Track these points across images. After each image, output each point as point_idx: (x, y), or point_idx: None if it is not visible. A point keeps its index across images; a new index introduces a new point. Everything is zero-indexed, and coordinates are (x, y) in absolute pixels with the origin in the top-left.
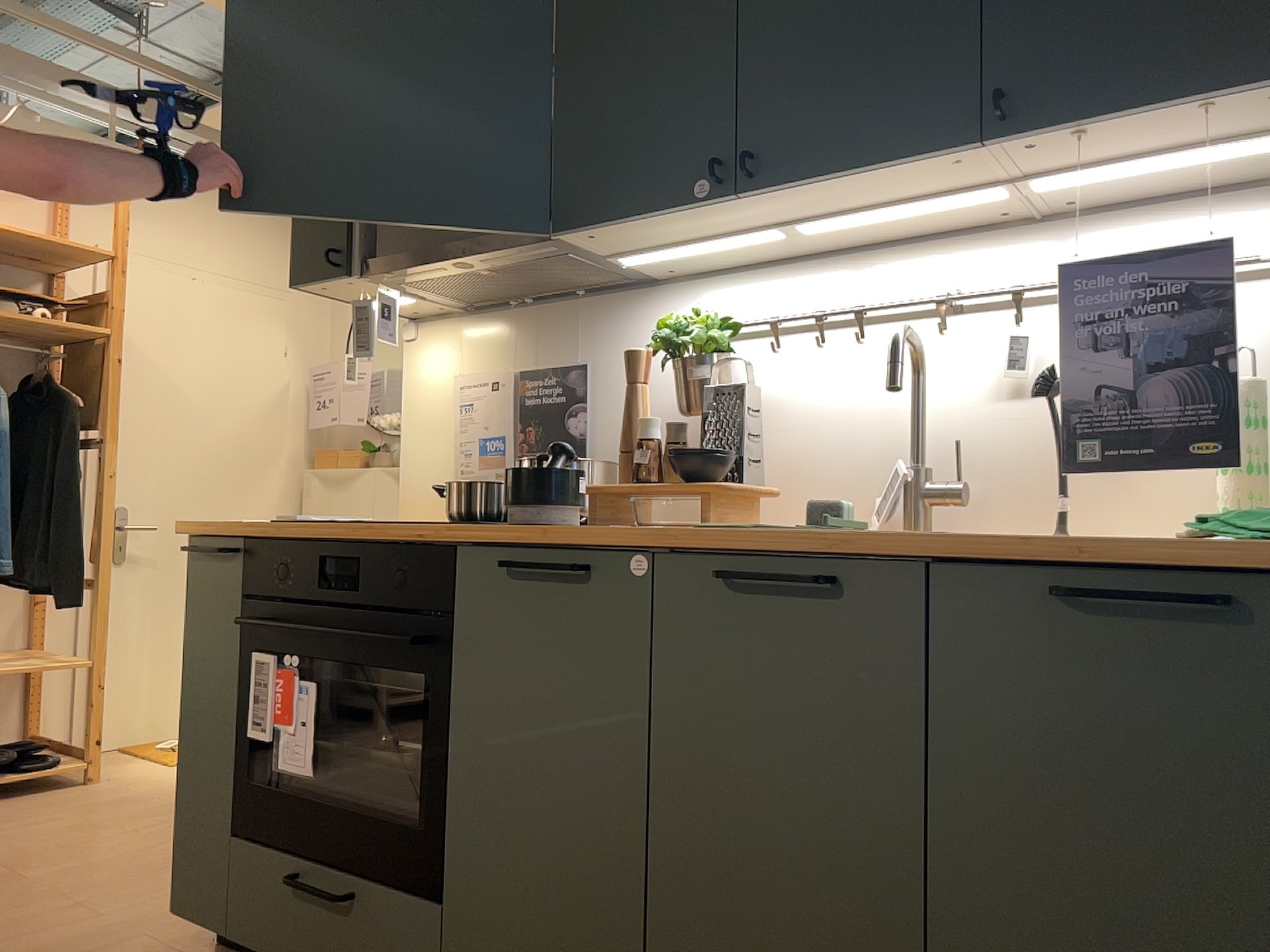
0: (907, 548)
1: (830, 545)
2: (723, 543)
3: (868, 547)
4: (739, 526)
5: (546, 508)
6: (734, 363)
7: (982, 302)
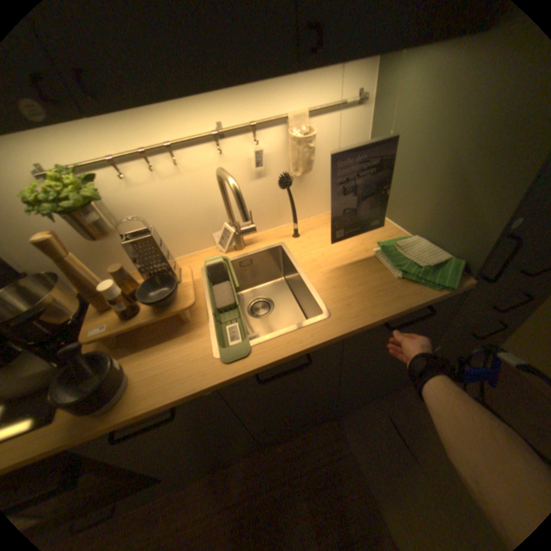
0: (339, 339)
1: (307, 351)
2: (254, 373)
3: (323, 345)
4: (247, 352)
5: (107, 397)
6: (101, 199)
7: (233, 129)
